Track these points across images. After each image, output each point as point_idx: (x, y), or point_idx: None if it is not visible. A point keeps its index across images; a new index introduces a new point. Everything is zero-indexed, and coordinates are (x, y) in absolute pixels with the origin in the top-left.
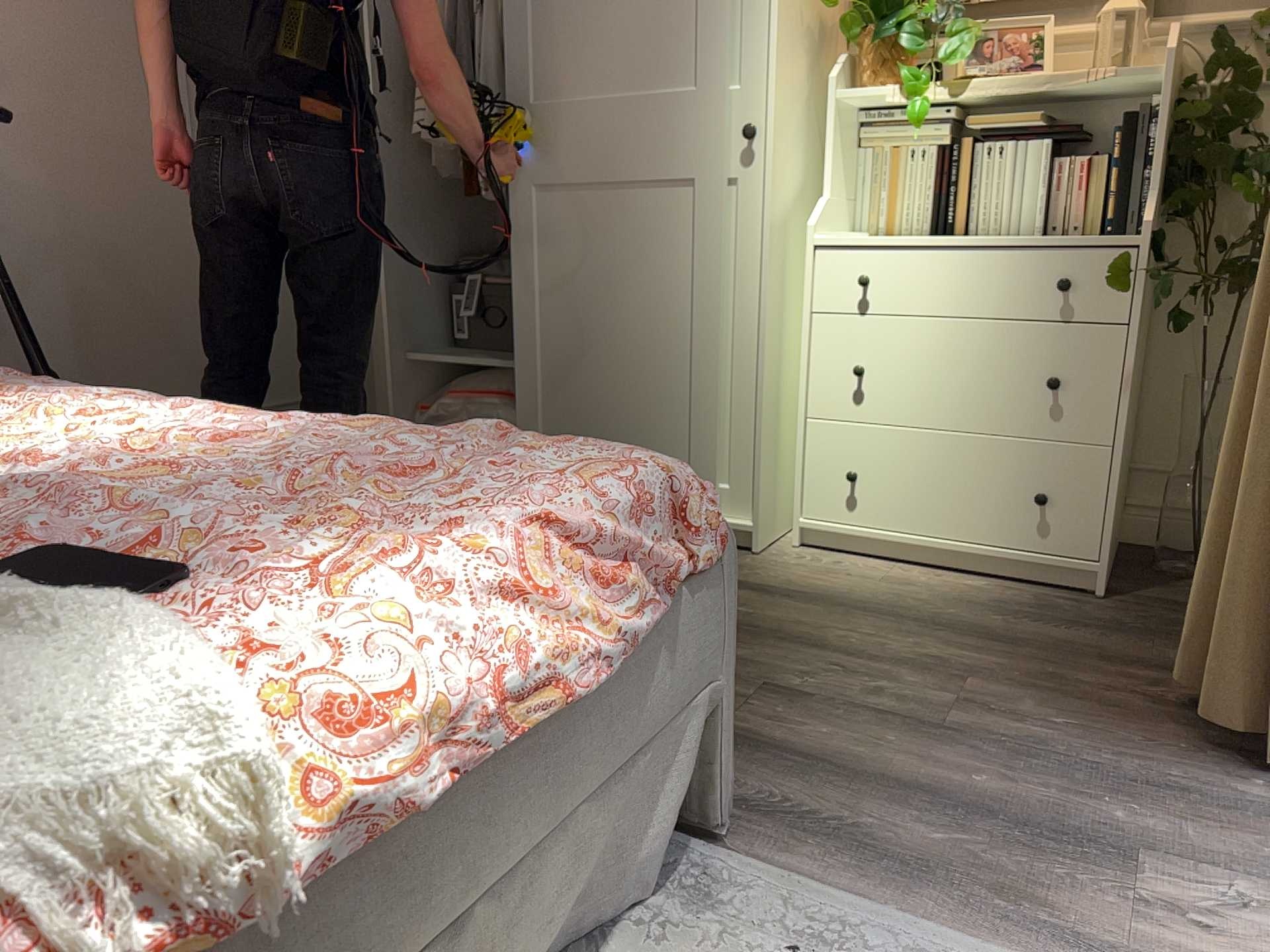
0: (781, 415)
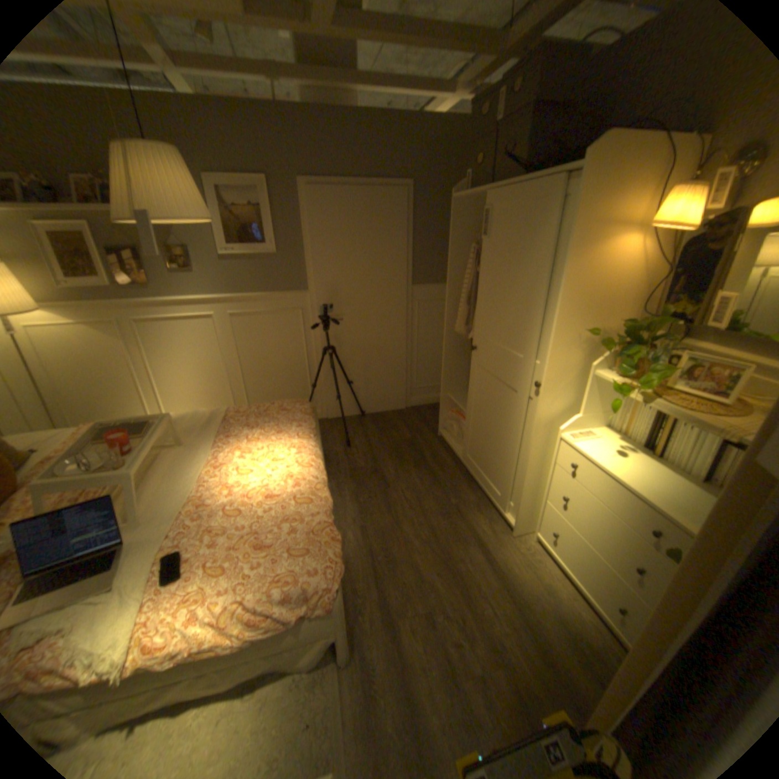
0: (540, 491)
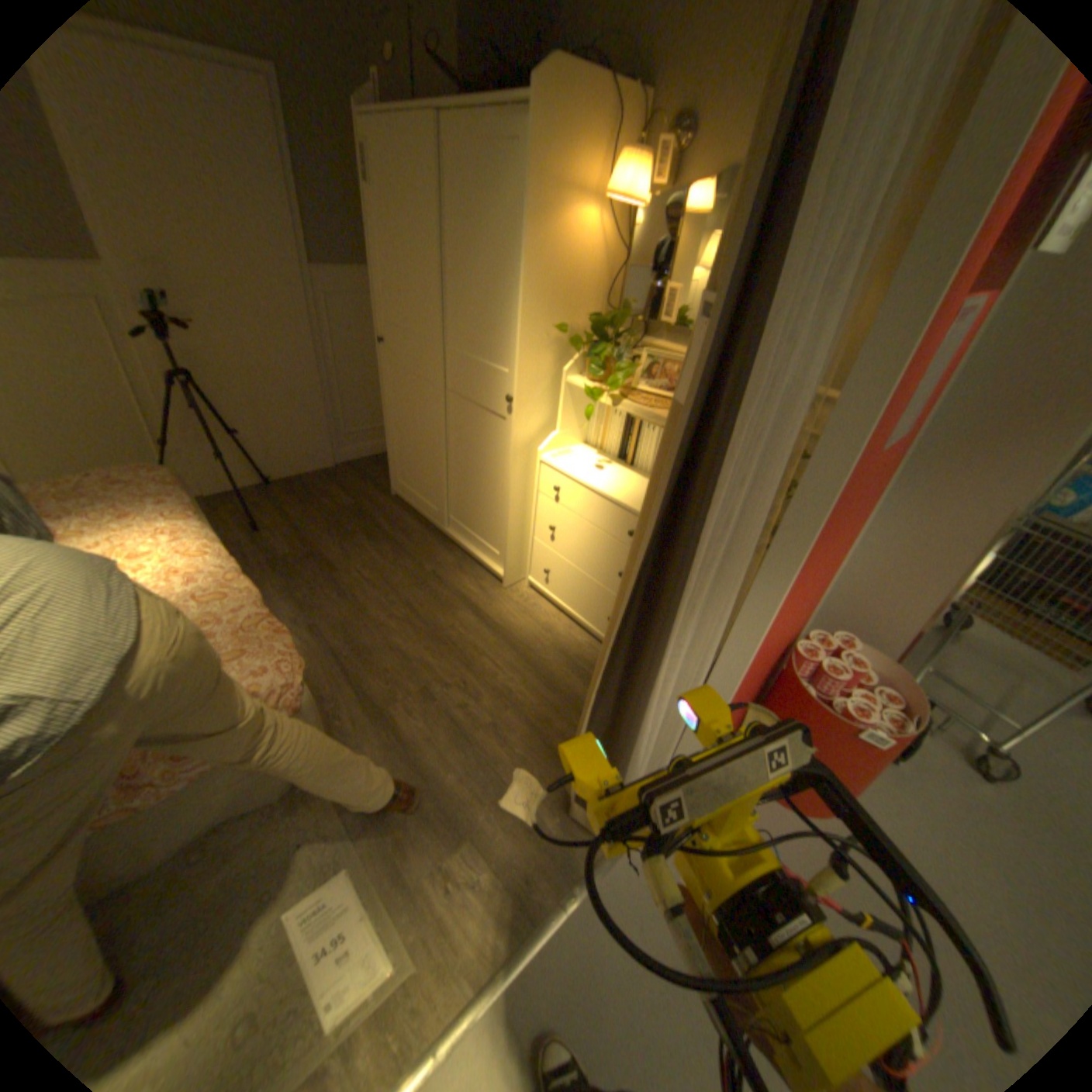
0: (525, 529)
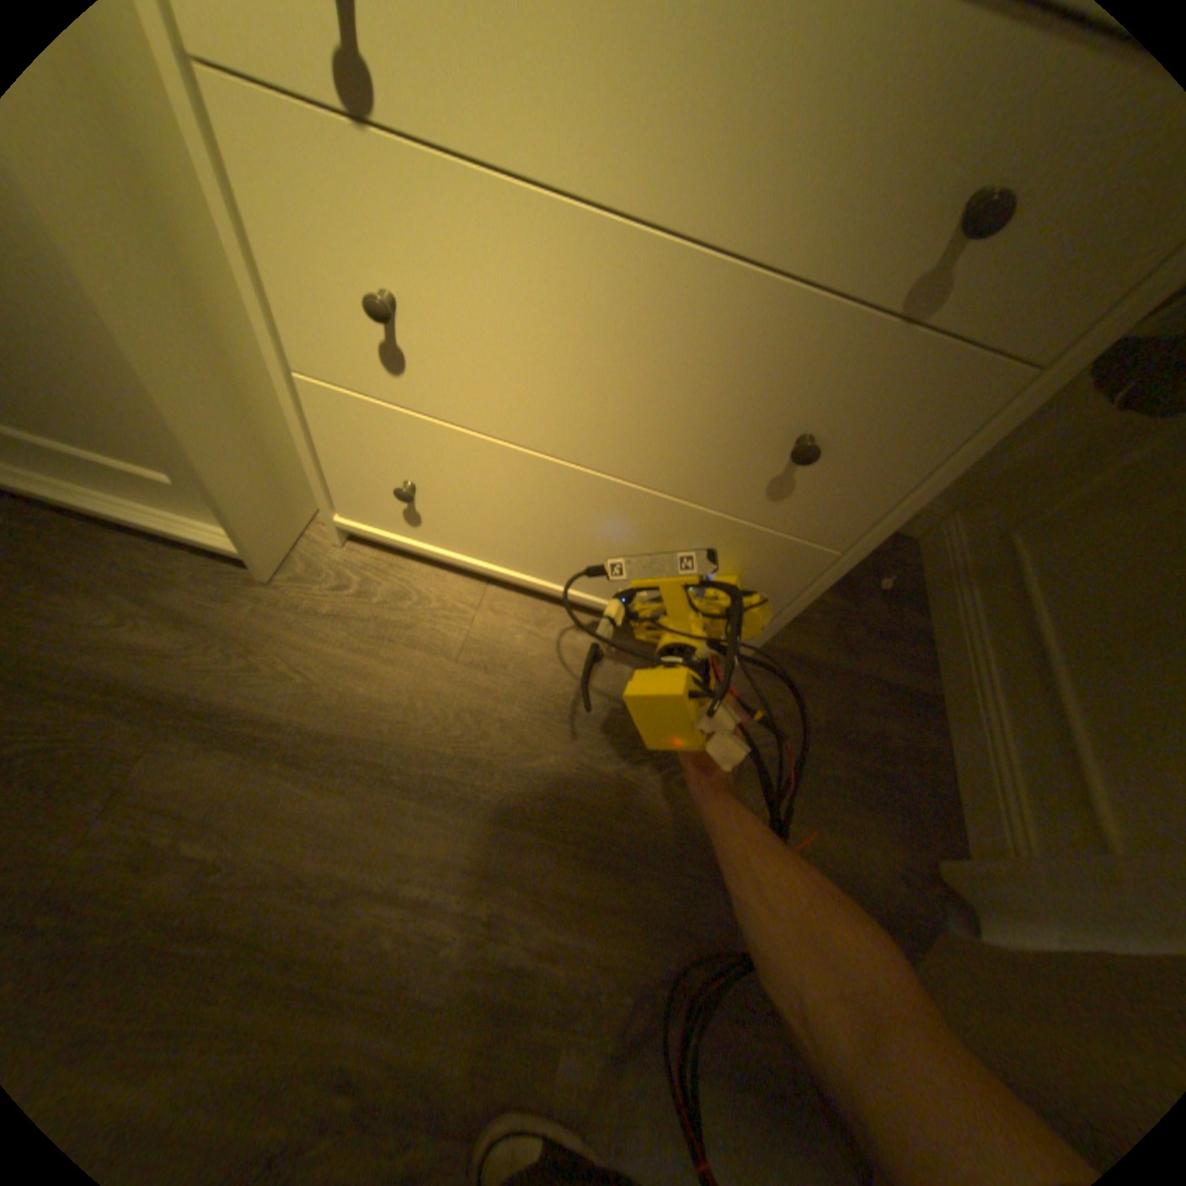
0: (228, 344)
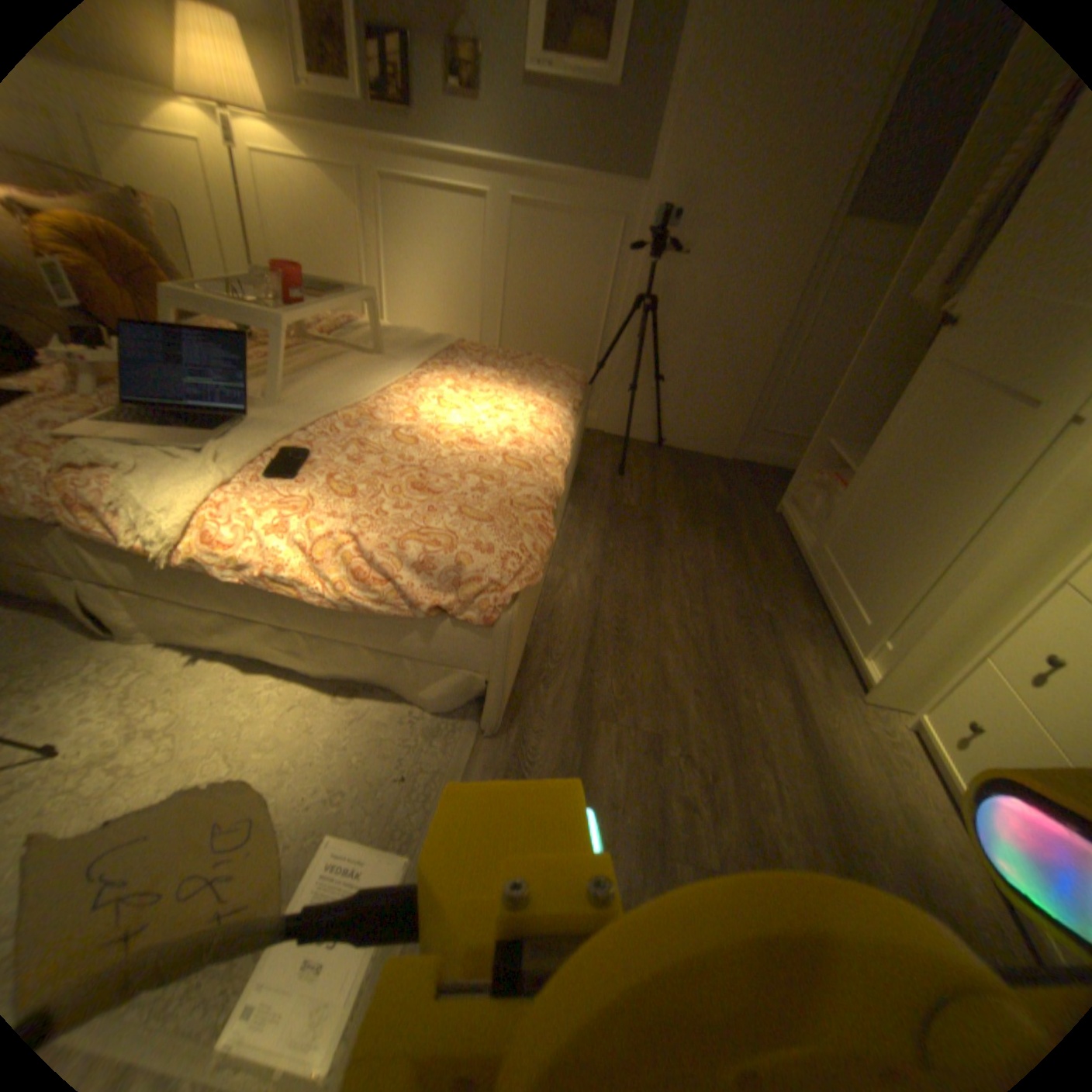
0: (975, 638)
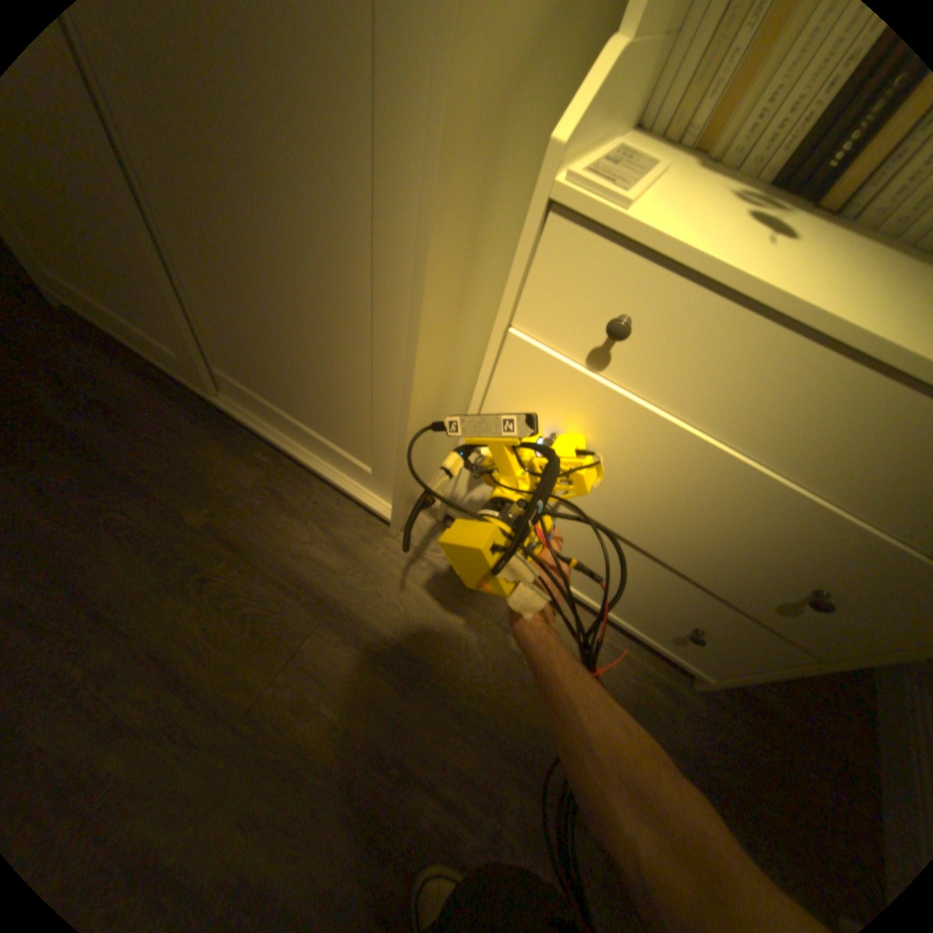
0: (441, 417)
